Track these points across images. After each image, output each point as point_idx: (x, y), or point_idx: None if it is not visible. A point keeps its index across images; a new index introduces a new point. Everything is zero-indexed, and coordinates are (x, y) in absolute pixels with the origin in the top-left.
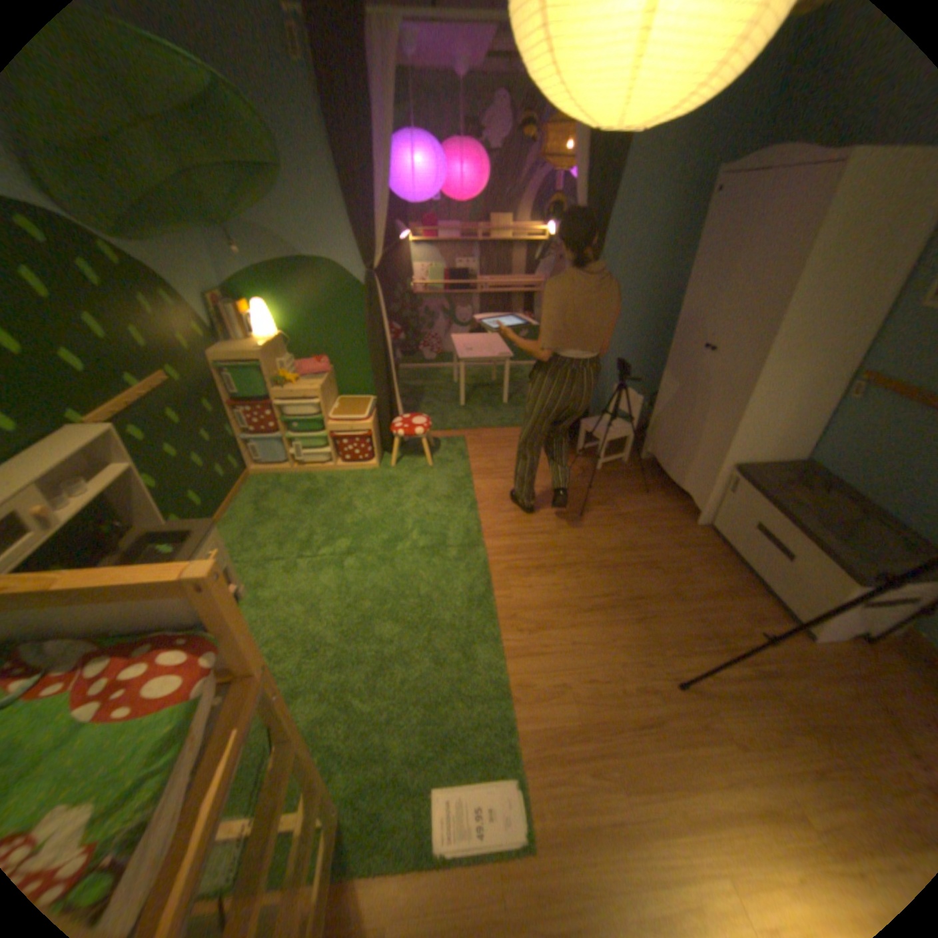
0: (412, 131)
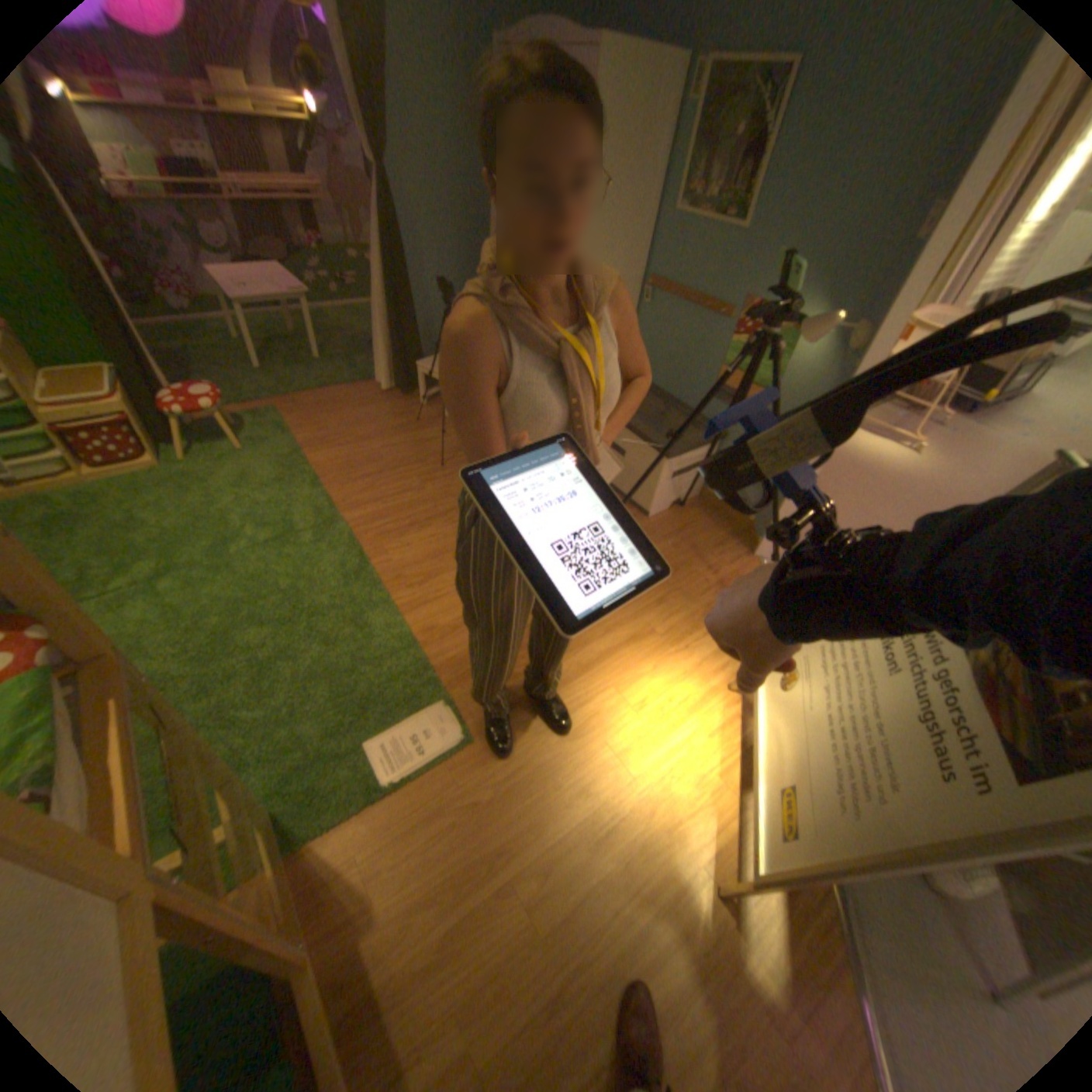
0: None
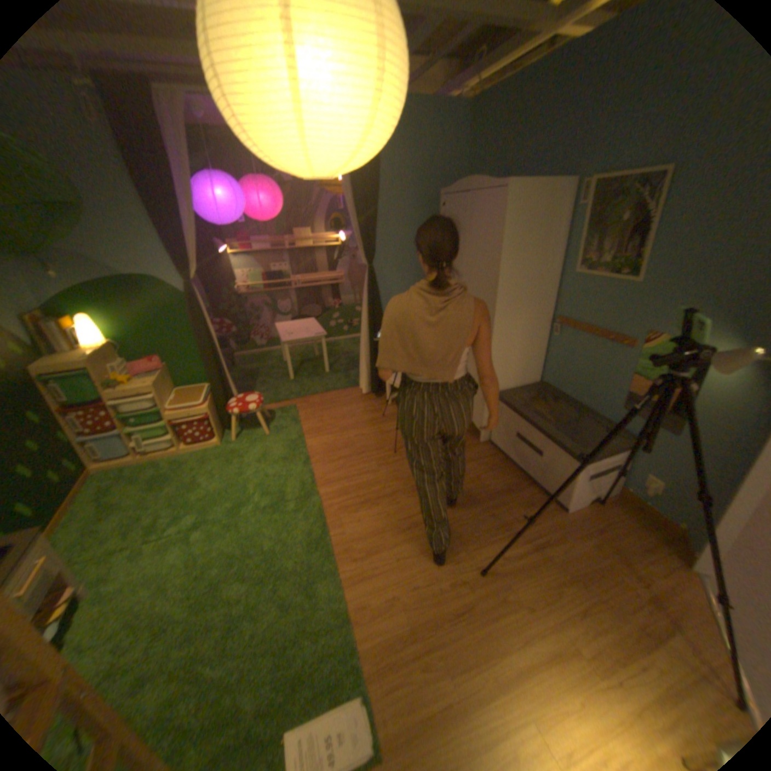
0: (211, 172)
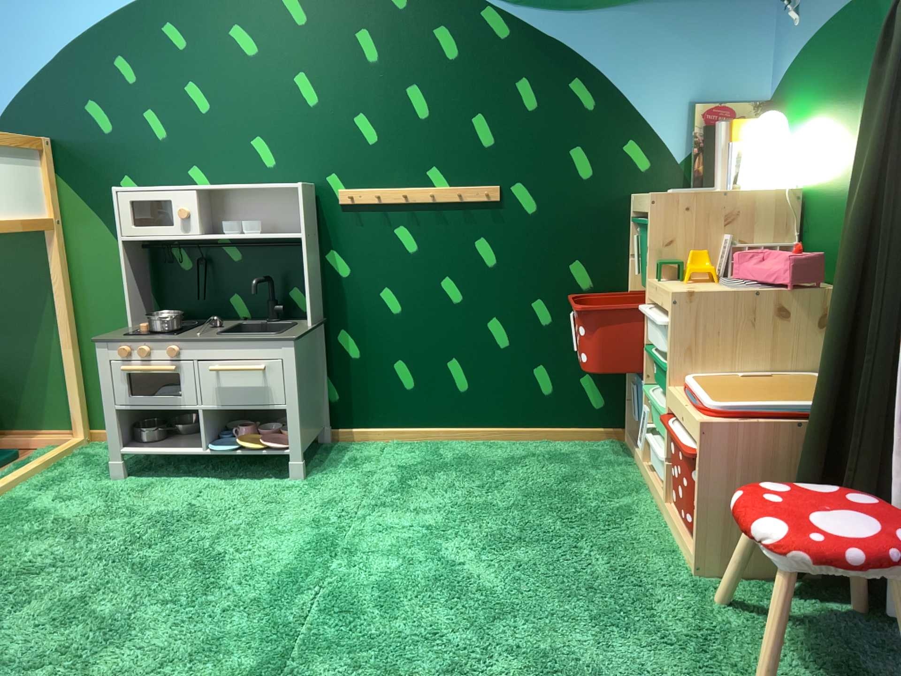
0: None
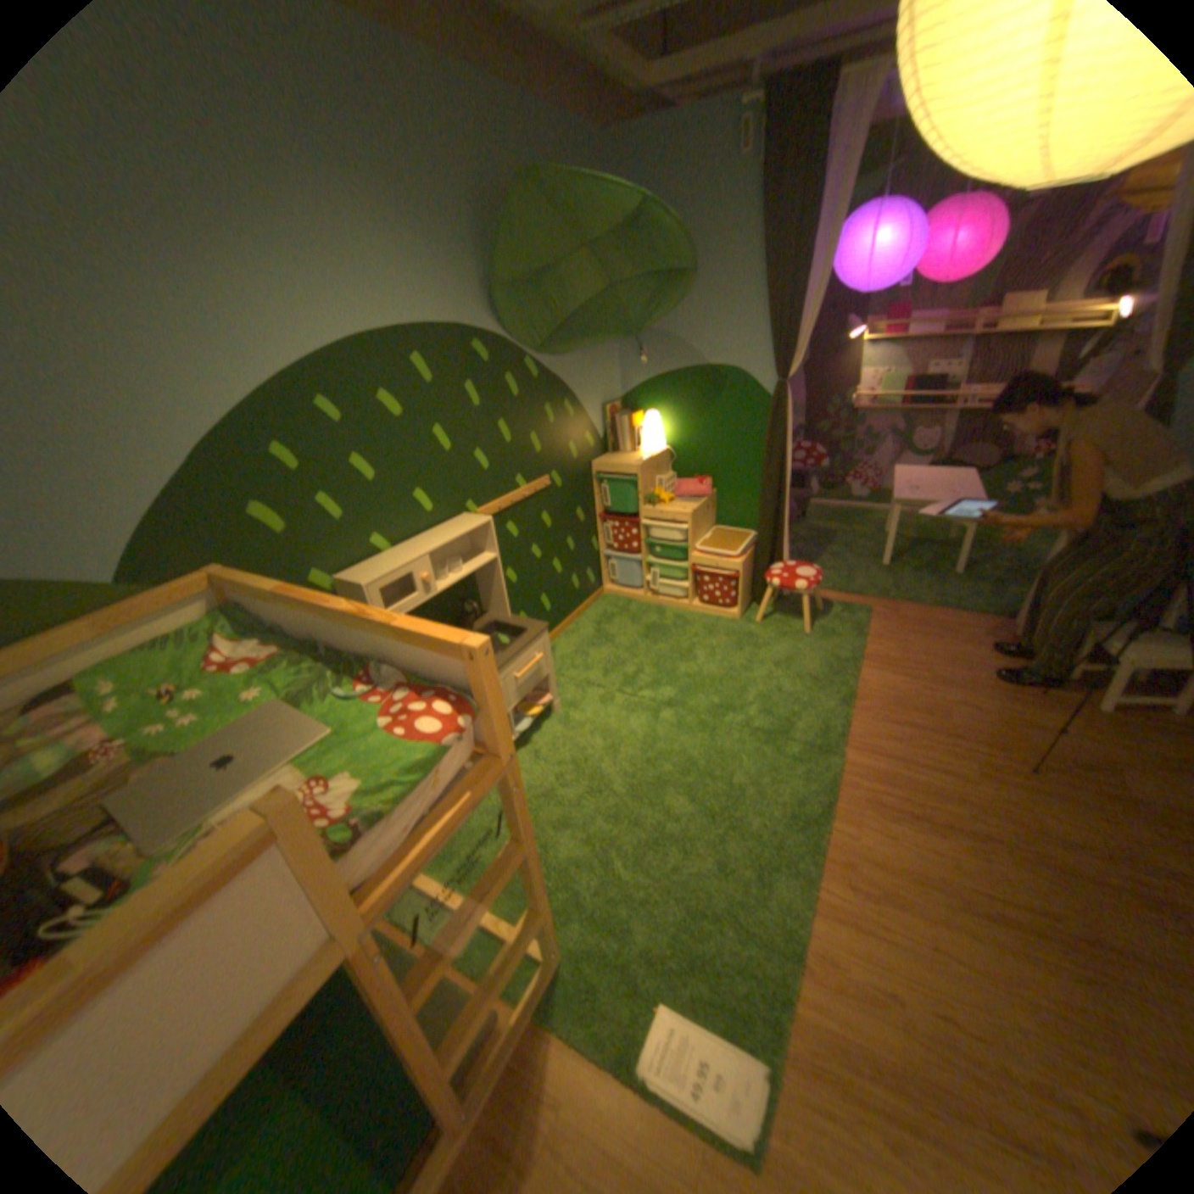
0: (885, 200)
